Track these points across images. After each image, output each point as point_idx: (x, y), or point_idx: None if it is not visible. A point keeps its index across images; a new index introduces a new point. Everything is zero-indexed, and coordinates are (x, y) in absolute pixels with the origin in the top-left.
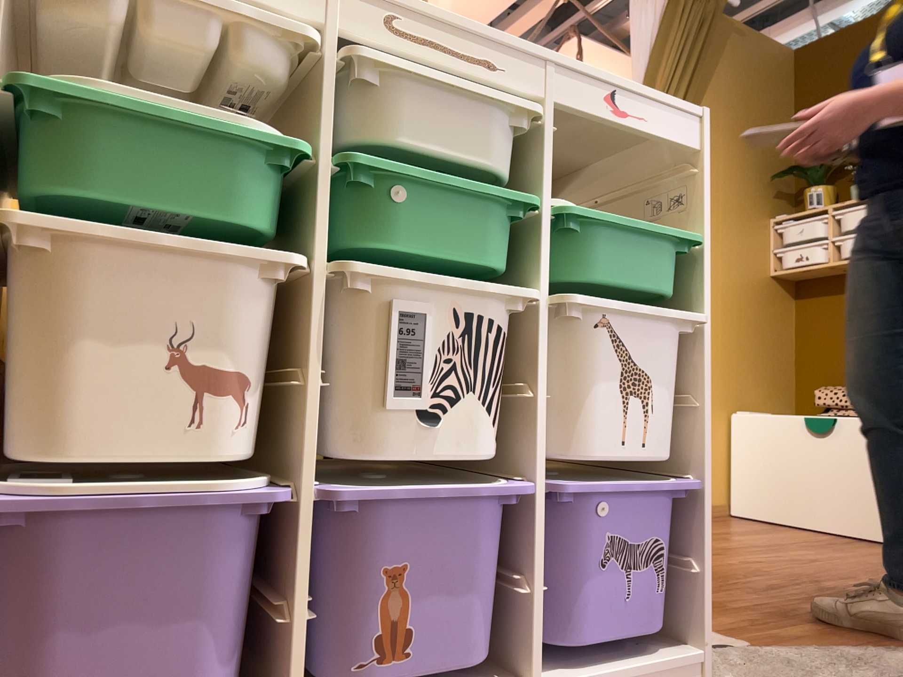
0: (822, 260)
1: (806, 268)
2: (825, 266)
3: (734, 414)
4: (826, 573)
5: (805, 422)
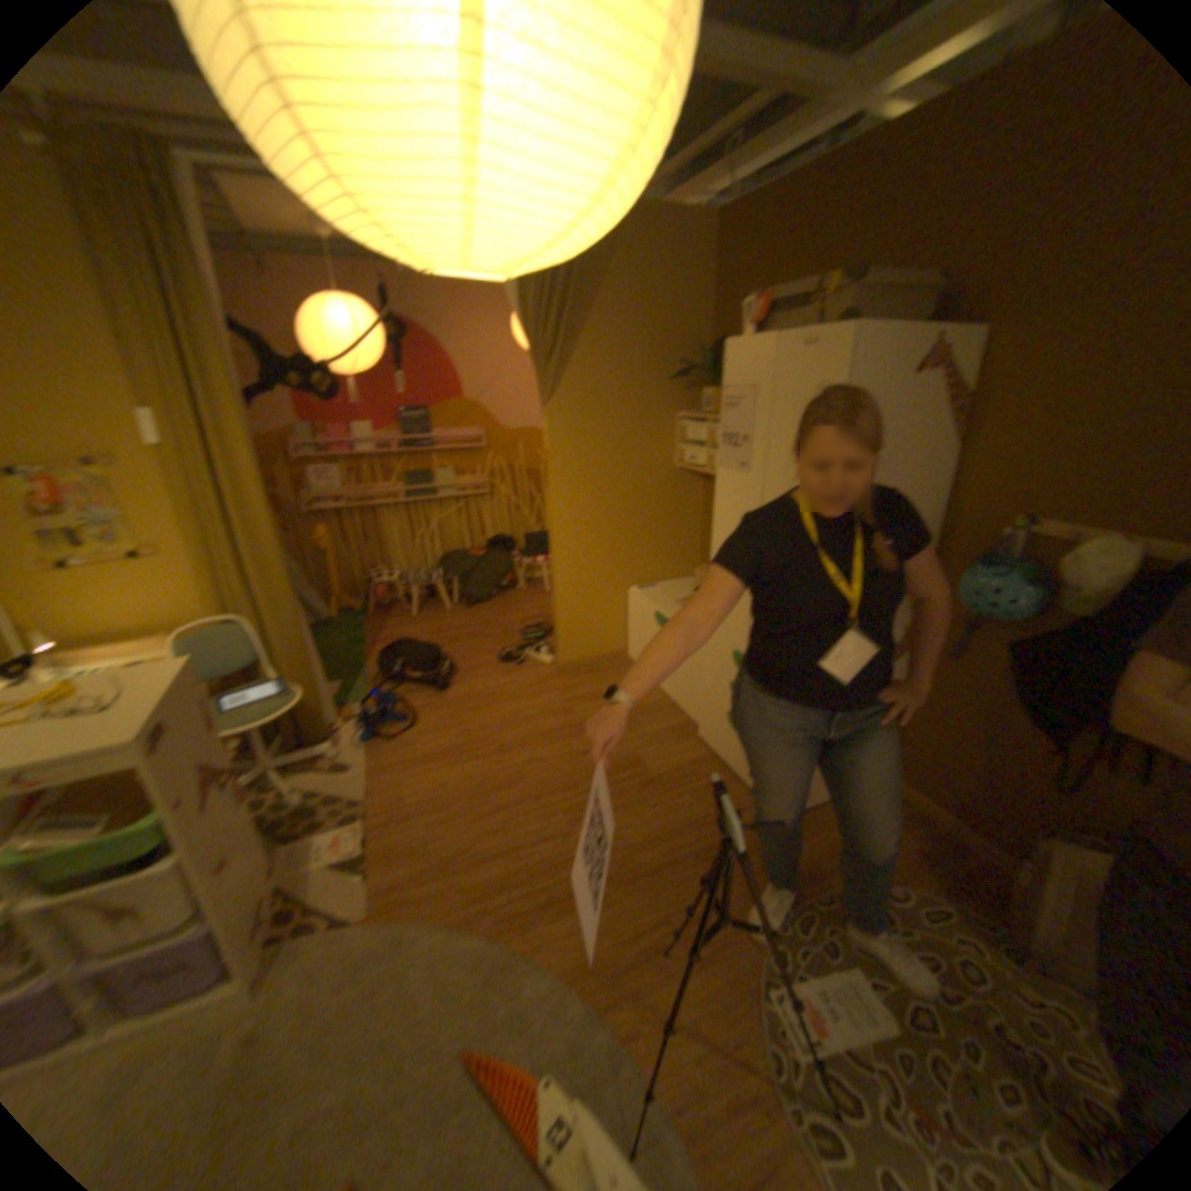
0: (705, 467)
1: (697, 471)
2: (706, 473)
3: (628, 594)
4: (560, 789)
5: (655, 621)
